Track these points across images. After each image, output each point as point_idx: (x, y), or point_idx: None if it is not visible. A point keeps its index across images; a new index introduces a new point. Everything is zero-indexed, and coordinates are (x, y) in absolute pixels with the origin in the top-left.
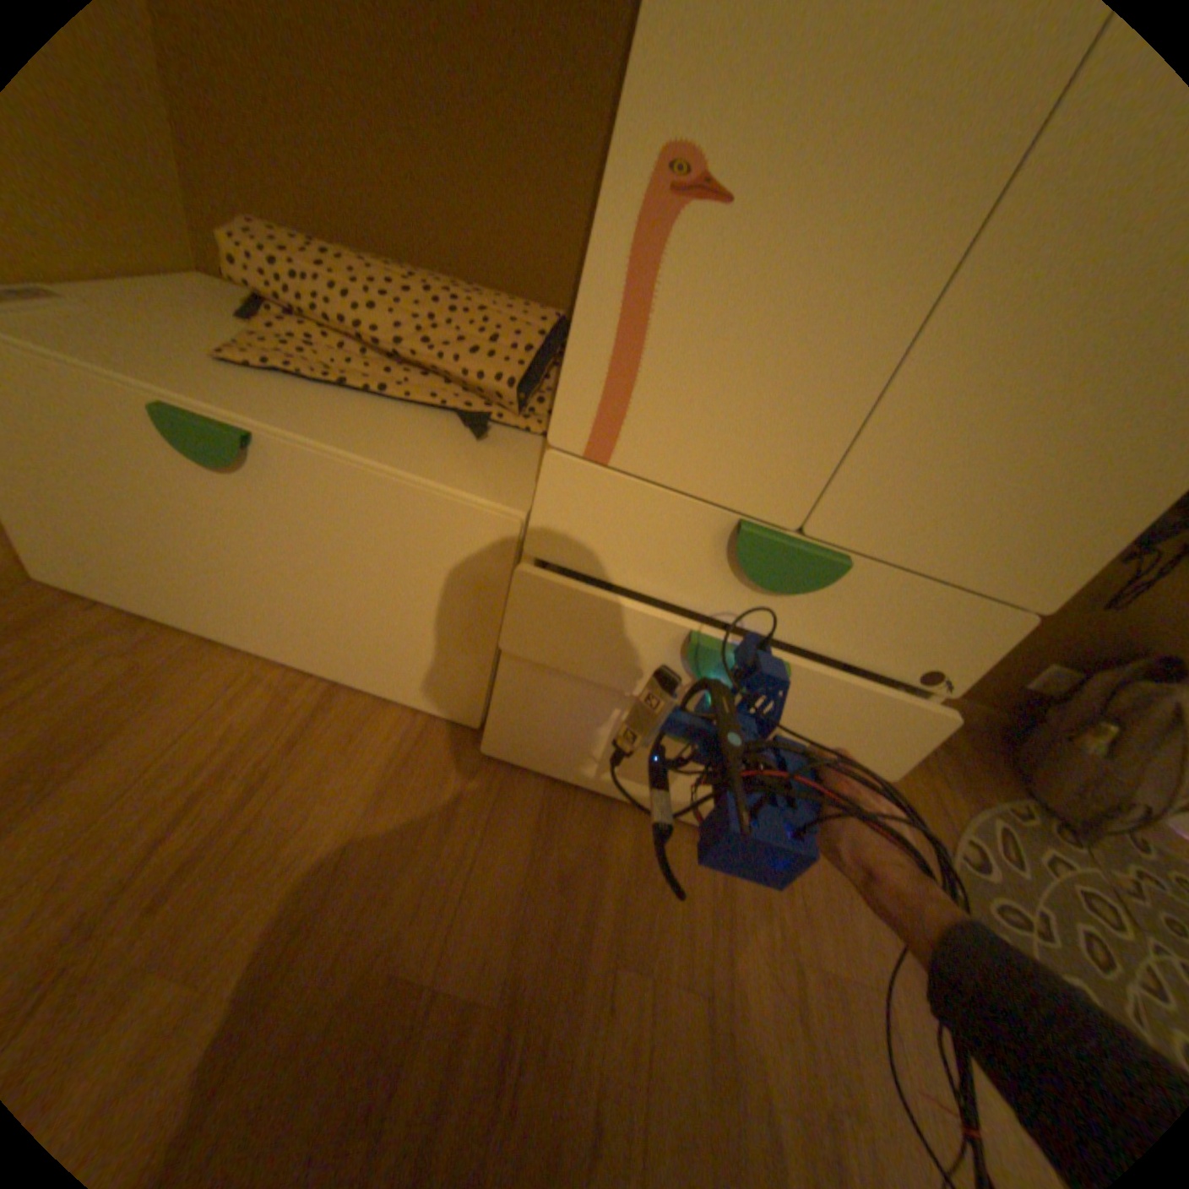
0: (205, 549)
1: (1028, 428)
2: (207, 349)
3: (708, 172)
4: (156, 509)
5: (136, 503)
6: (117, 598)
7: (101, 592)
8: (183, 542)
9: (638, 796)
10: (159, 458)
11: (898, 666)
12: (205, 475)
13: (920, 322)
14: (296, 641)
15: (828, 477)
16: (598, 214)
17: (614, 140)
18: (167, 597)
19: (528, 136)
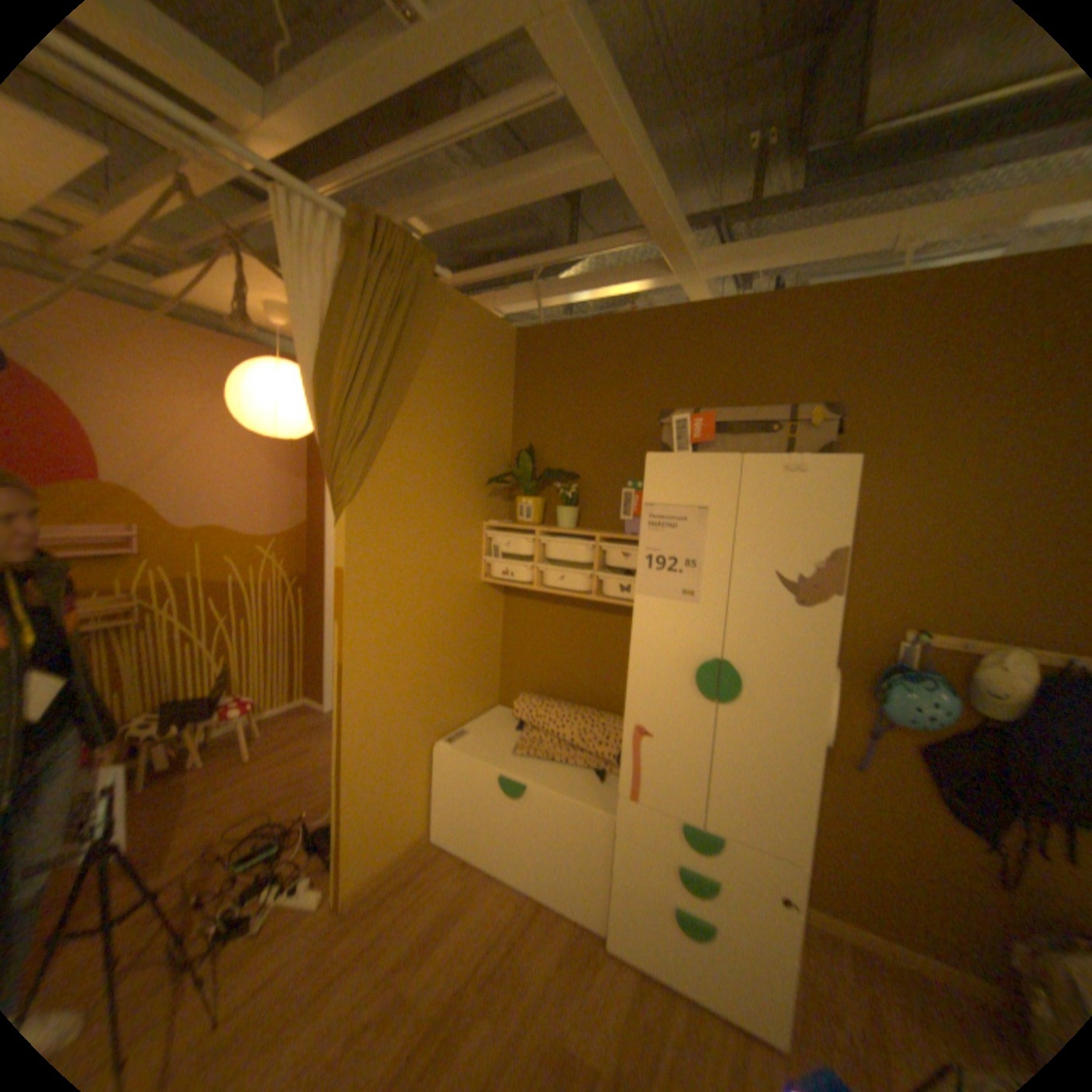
0: (501, 830)
1: (758, 797)
2: (510, 749)
3: (647, 731)
4: (488, 813)
5: (482, 810)
6: (460, 852)
7: (455, 849)
8: (494, 827)
9: (690, 991)
10: (495, 794)
11: (772, 897)
12: (509, 800)
13: (711, 766)
14: (527, 878)
15: (707, 810)
16: (624, 738)
17: (625, 724)
18: (480, 853)
19: (618, 662)
